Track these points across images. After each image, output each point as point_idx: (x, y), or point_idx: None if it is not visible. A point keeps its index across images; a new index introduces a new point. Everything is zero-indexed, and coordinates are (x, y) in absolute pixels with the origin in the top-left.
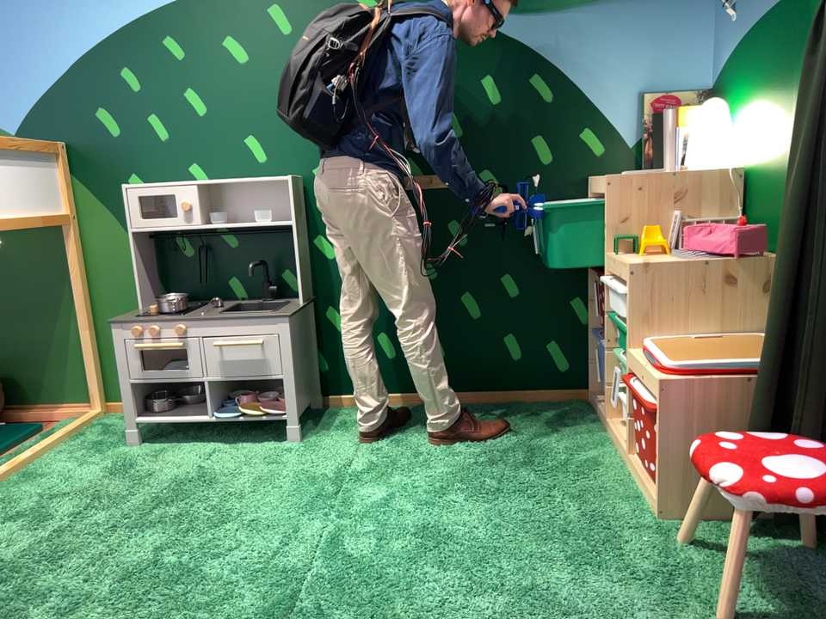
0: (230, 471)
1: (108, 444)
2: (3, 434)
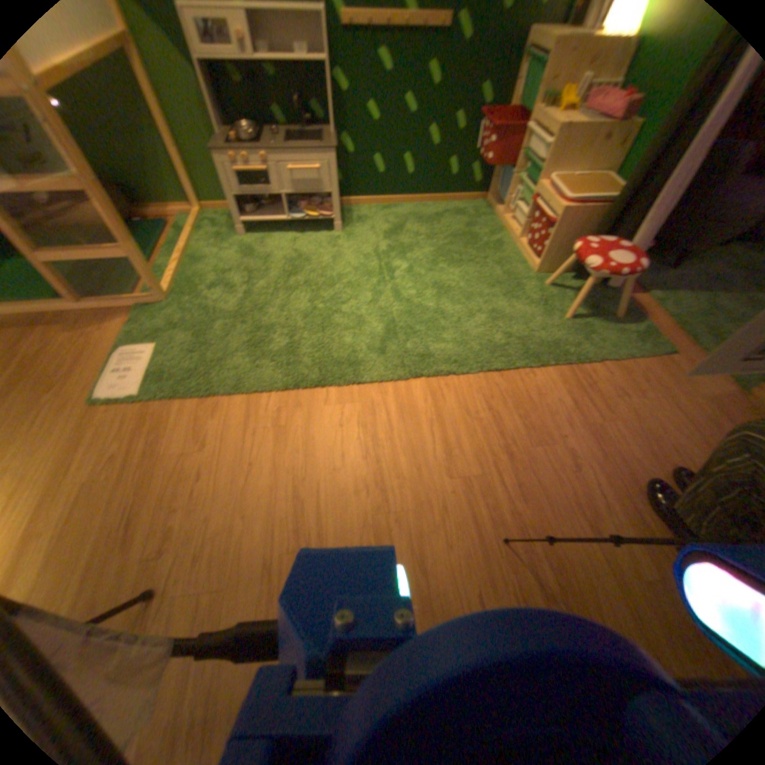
0: (310, 251)
1: (222, 233)
2: (143, 227)
